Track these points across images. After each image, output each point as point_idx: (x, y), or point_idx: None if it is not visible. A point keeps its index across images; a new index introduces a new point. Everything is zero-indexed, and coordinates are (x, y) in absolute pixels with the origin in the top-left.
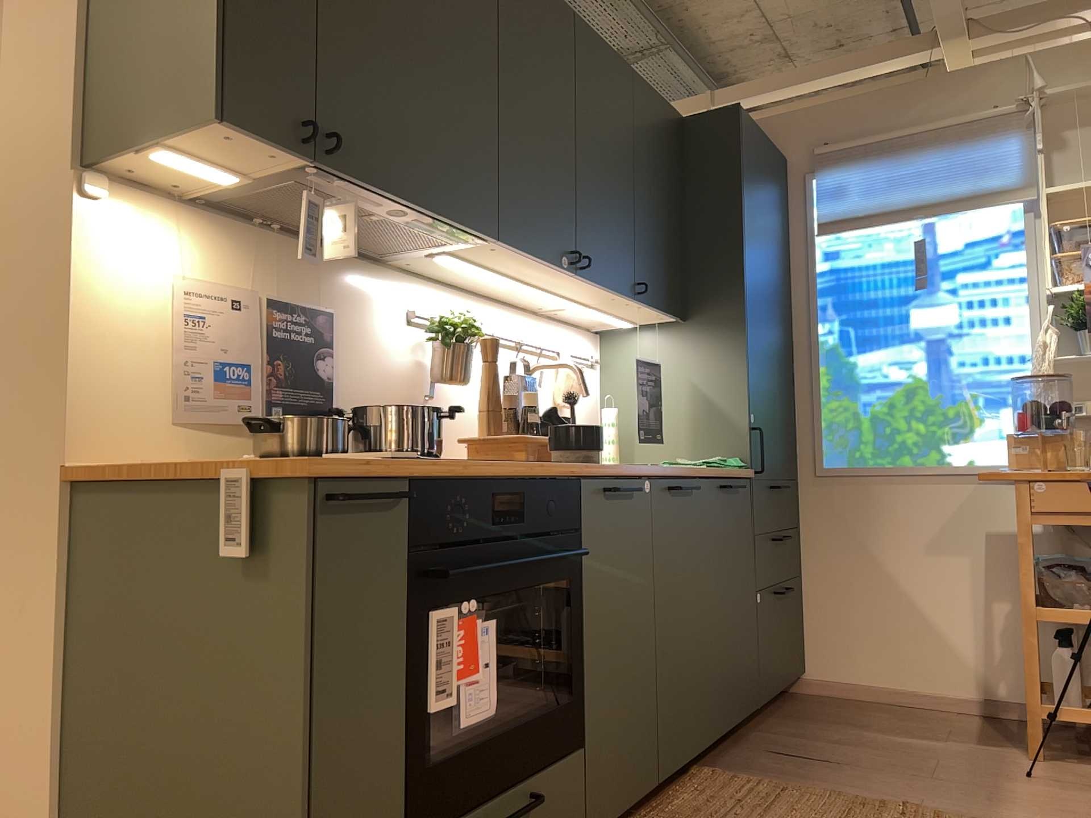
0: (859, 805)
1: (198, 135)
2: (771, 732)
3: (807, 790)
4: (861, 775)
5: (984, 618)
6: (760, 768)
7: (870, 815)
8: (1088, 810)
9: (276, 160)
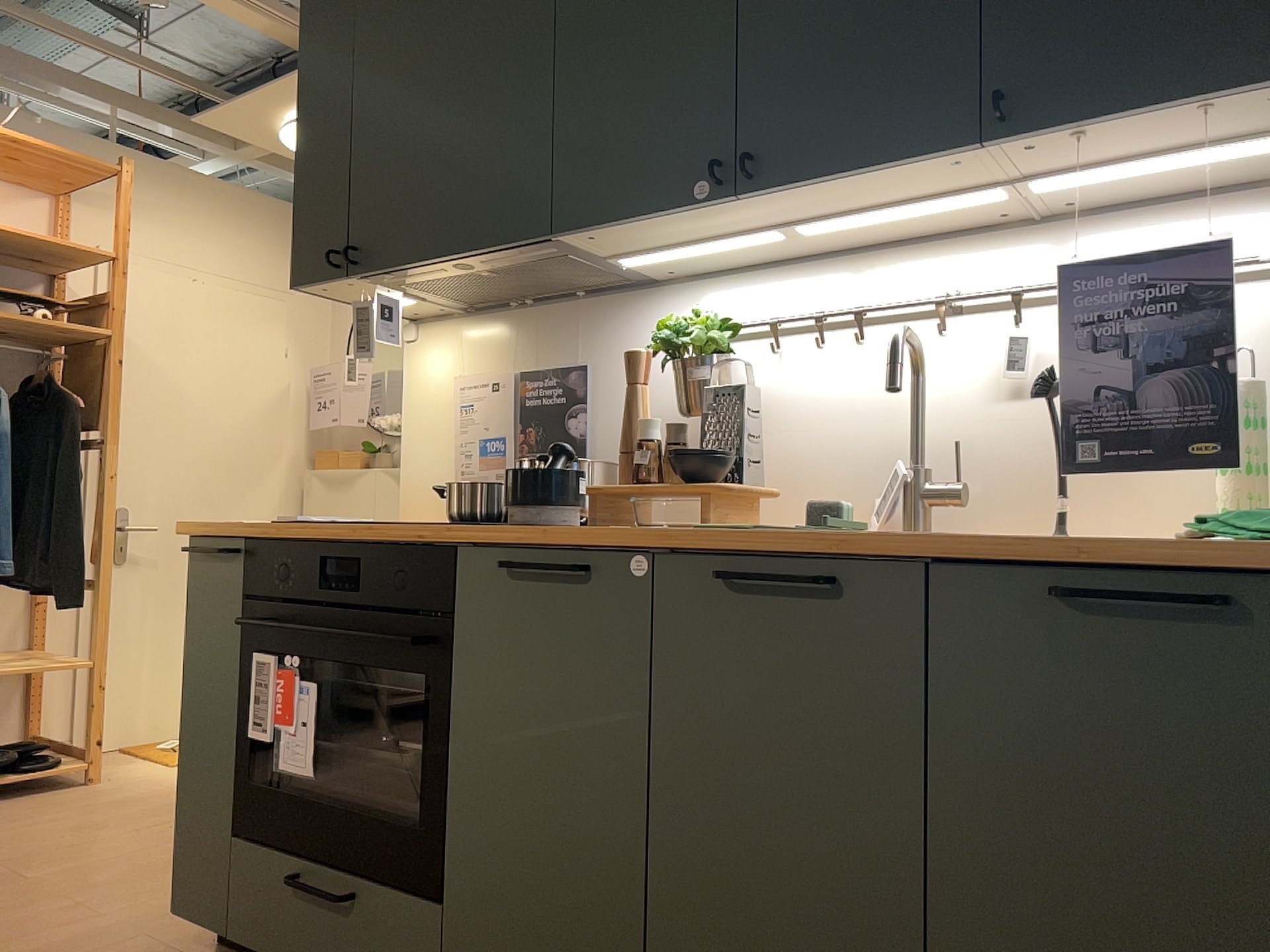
0: None
1: (326, 295)
2: None
3: None
4: None
5: None
6: None
7: None
8: None
9: (360, 284)
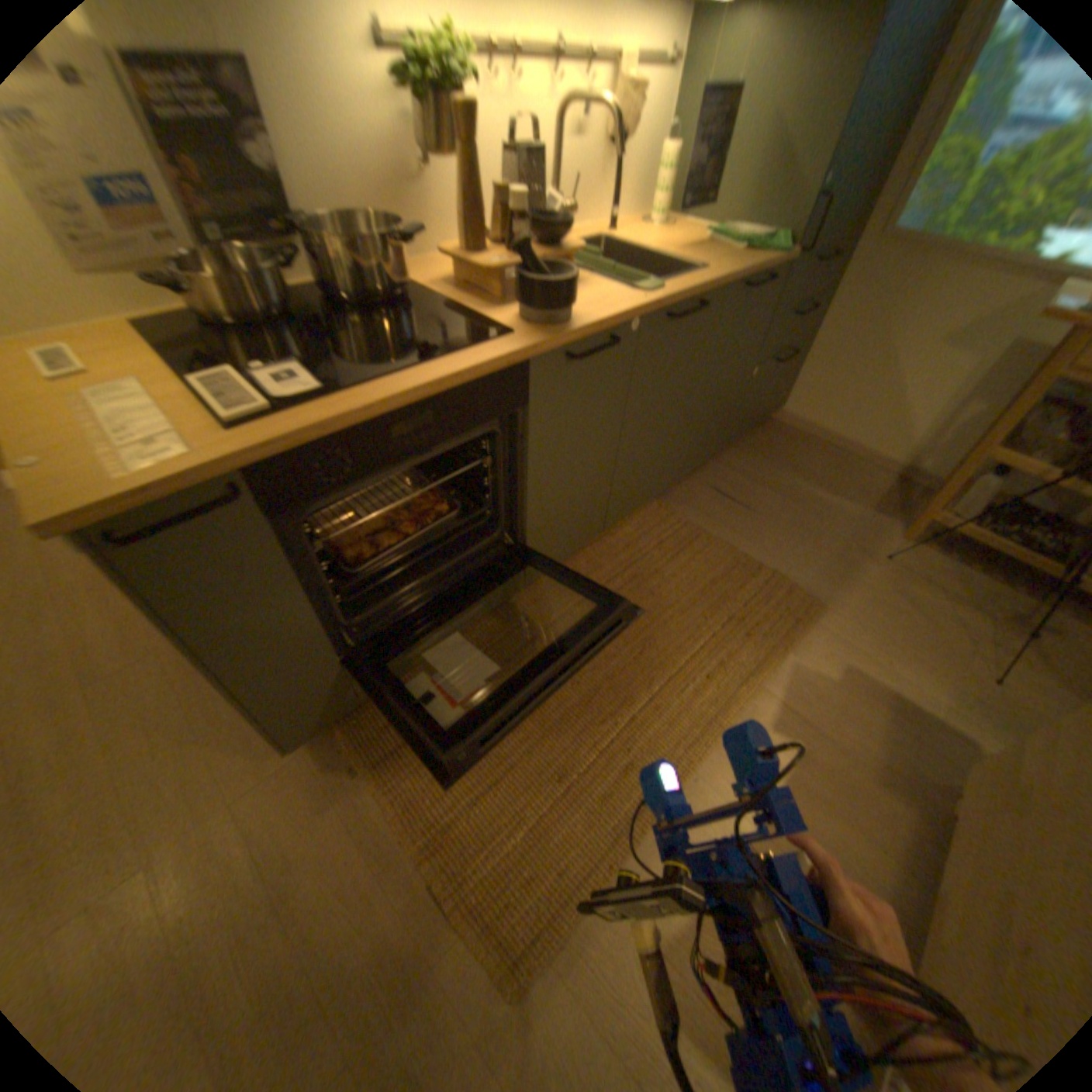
0: (740, 567)
1: None
2: (723, 467)
3: (711, 542)
4: (761, 531)
5: (953, 413)
6: (693, 508)
7: (741, 580)
8: (906, 608)
9: None
